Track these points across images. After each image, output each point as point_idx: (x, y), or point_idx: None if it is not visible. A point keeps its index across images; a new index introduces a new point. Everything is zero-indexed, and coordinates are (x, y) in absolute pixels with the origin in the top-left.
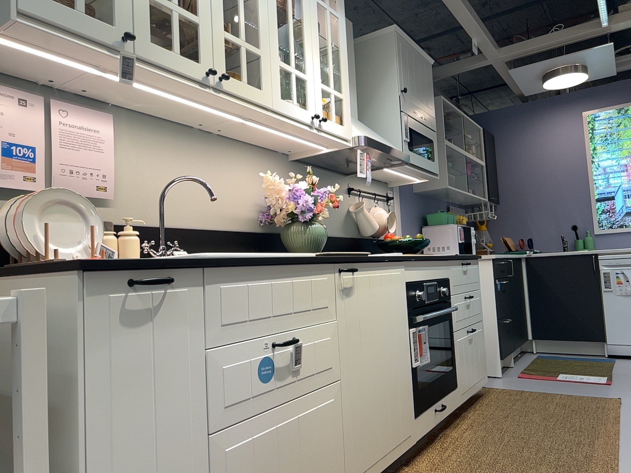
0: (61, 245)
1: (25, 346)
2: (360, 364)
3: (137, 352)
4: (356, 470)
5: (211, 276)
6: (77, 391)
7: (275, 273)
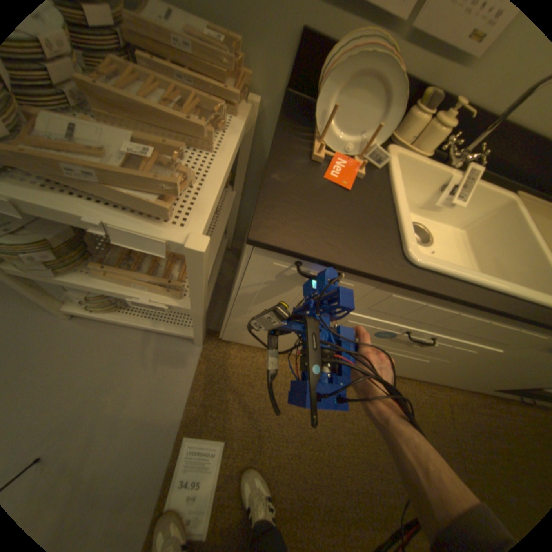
0: (349, 127)
1: (194, 273)
2: (488, 369)
3: (286, 293)
4: (408, 376)
5: (395, 289)
6: (238, 288)
7: (482, 313)
